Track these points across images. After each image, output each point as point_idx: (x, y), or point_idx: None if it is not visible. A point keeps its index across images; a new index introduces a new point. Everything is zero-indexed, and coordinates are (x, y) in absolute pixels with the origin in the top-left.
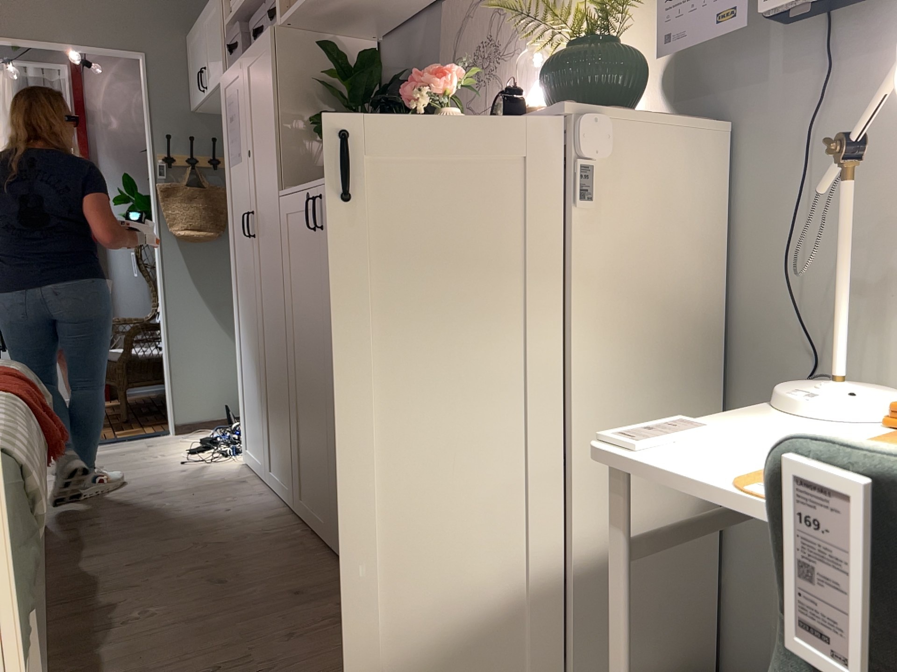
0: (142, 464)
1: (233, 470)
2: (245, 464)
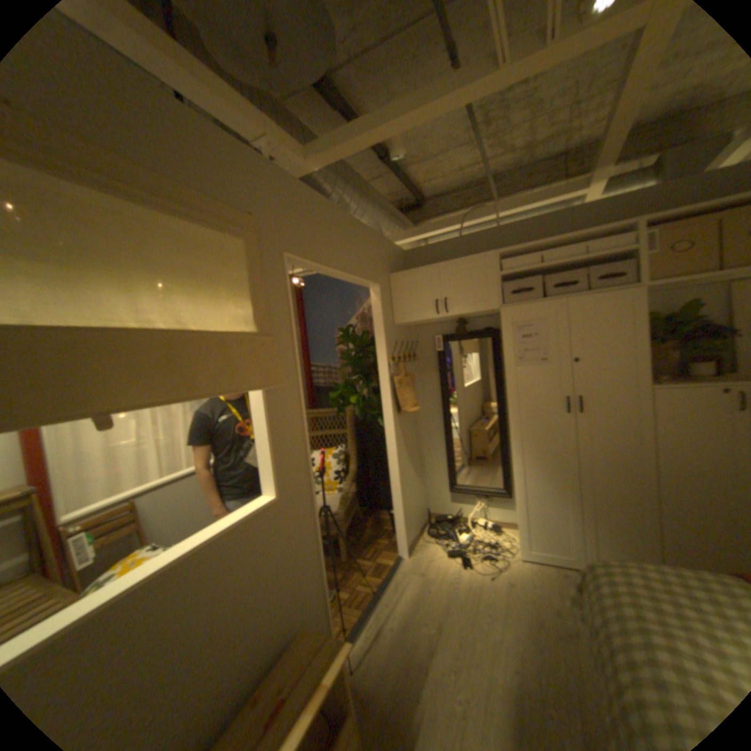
0: (469, 595)
1: (533, 572)
2: (524, 563)
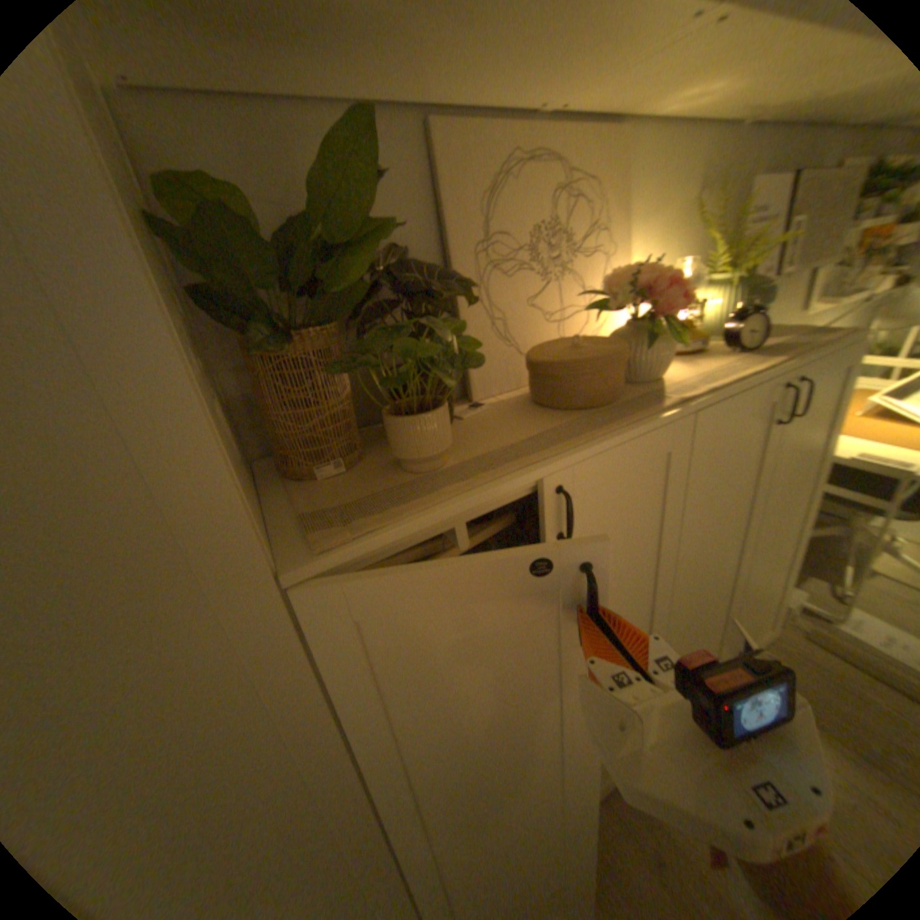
0: None
1: None
2: None
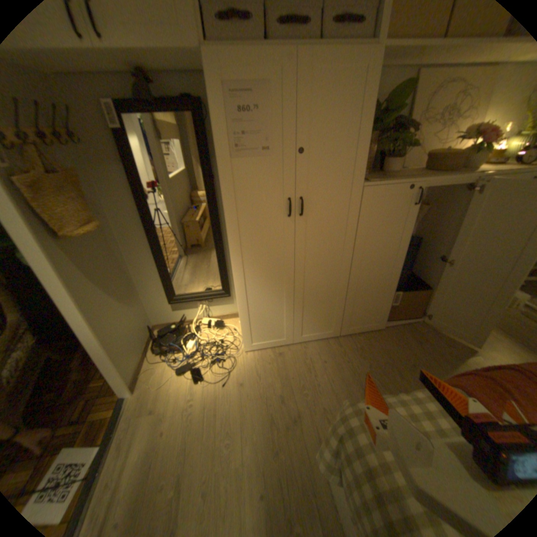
0: (204, 414)
1: (255, 358)
2: (248, 351)
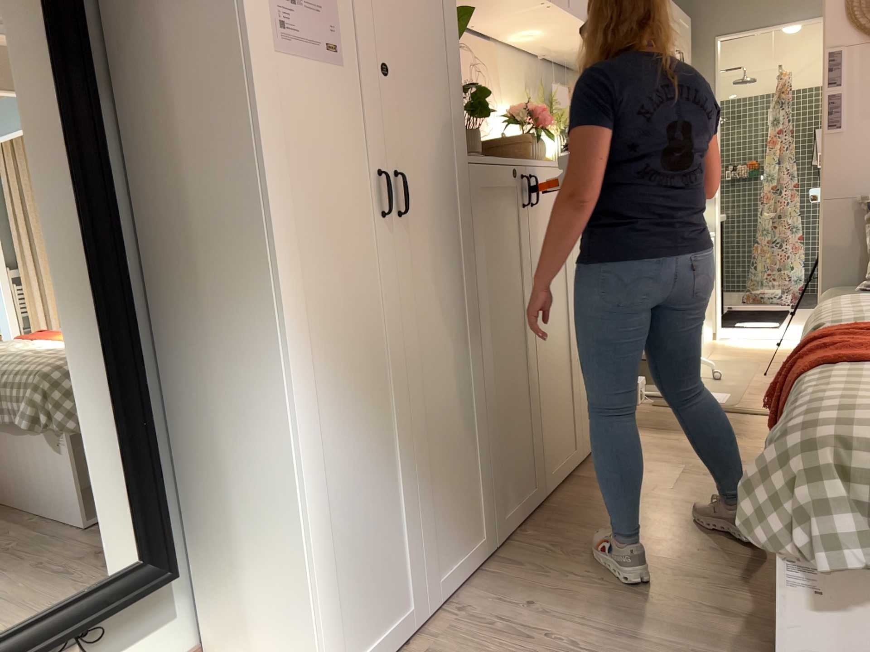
0: None
1: None
2: None
